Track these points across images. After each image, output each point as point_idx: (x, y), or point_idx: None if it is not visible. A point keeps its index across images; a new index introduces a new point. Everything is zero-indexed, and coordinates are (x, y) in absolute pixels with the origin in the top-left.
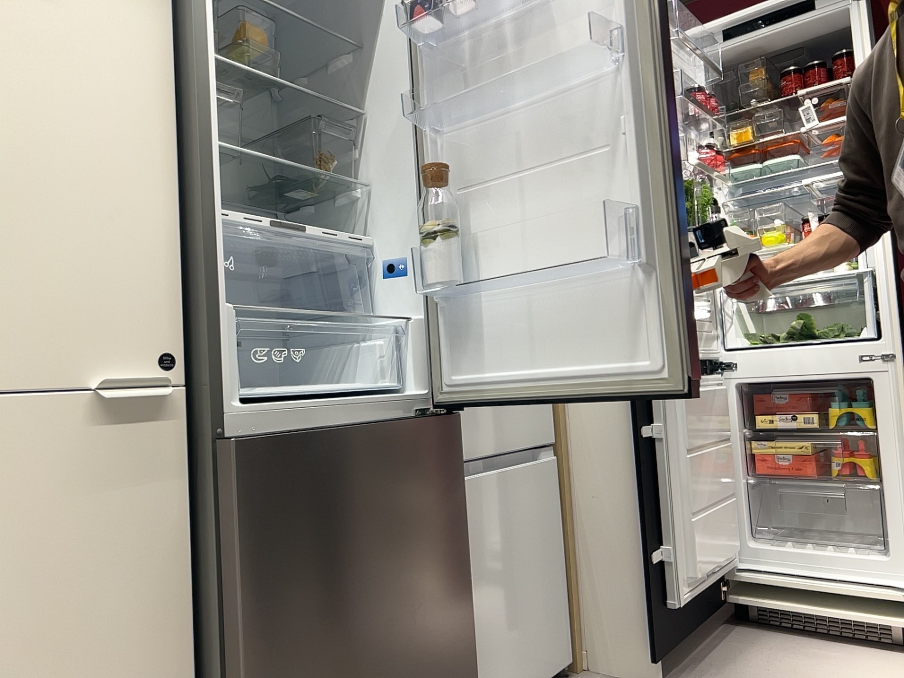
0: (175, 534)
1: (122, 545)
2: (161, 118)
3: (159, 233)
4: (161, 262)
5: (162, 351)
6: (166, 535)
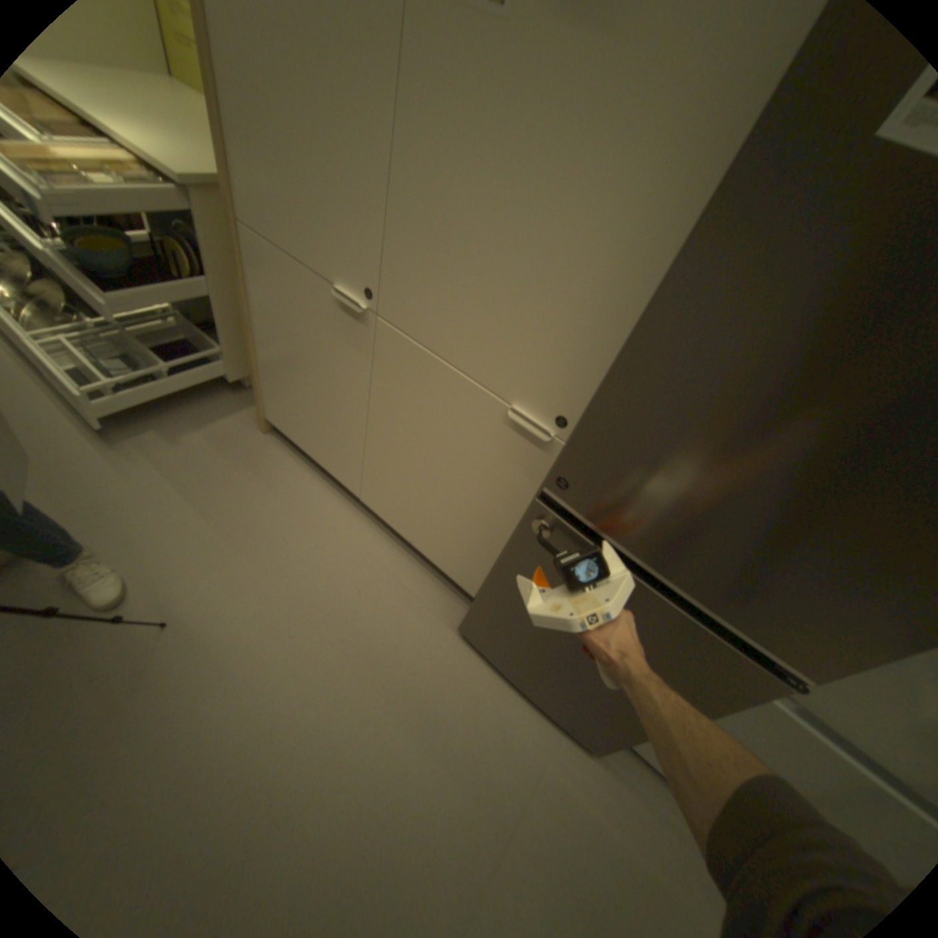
0: (523, 501)
1: (498, 482)
2: (690, 203)
3: (615, 328)
4: (601, 352)
5: (567, 413)
6: (519, 498)
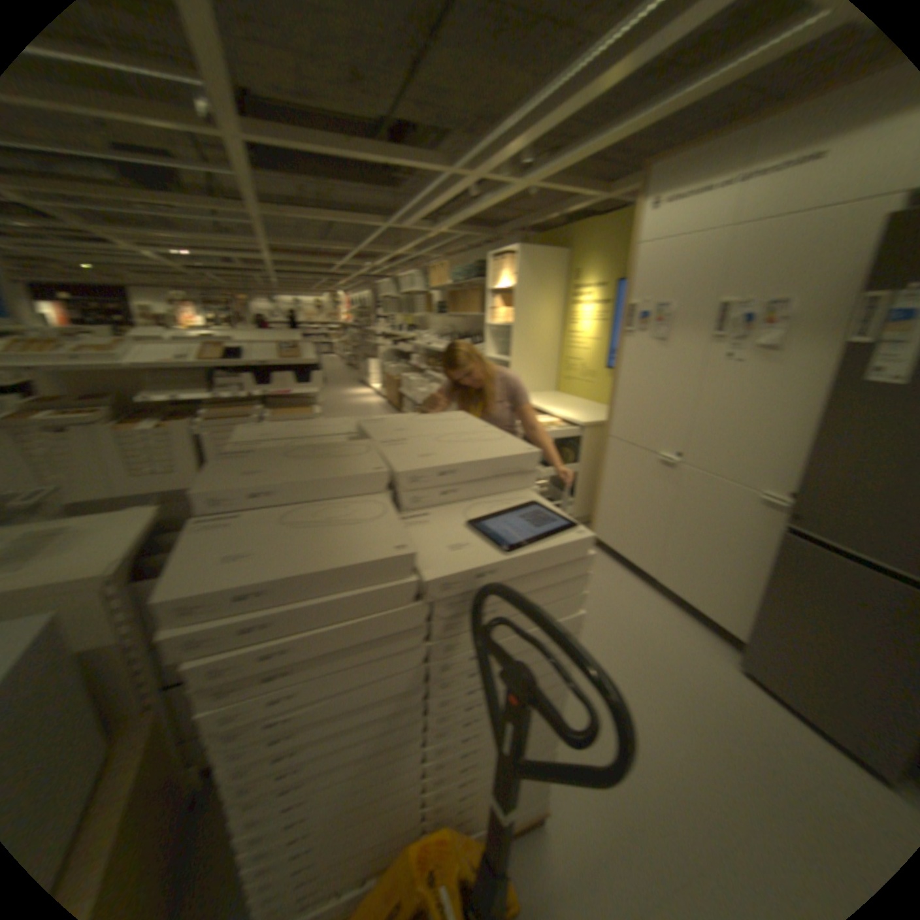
0: (779, 551)
1: (760, 542)
2: (827, 403)
3: (810, 449)
4: (806, 460)
5: (796, 491)
6: (776, 549)
